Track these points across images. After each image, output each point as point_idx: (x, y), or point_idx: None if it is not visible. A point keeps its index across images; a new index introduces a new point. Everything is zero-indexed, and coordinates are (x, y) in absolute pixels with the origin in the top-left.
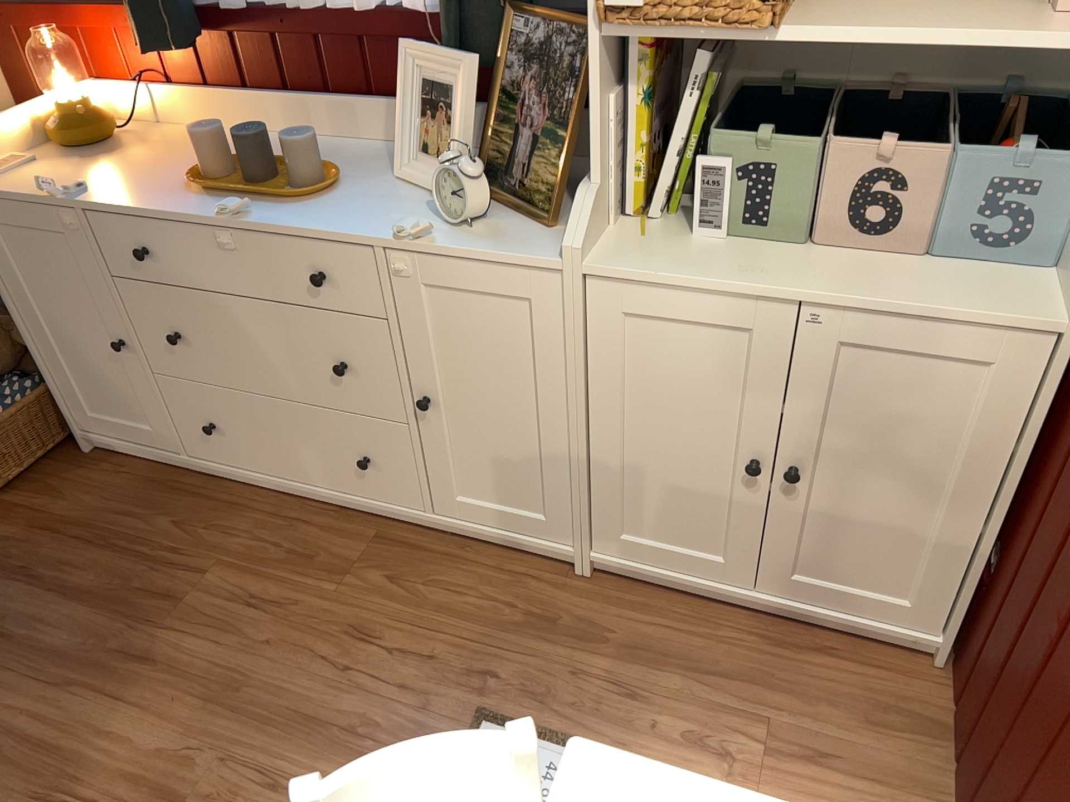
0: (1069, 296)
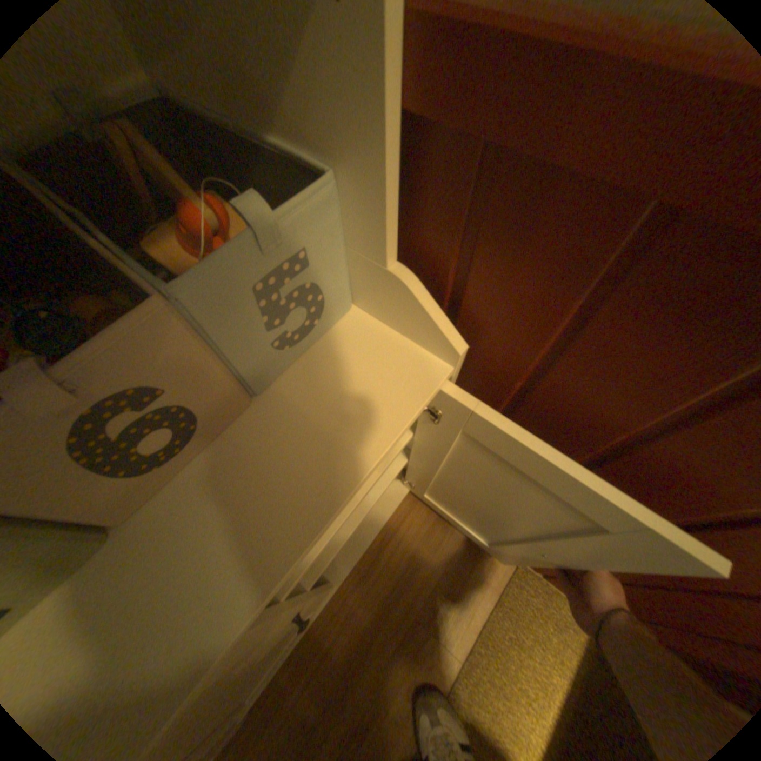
0: (419, 338)
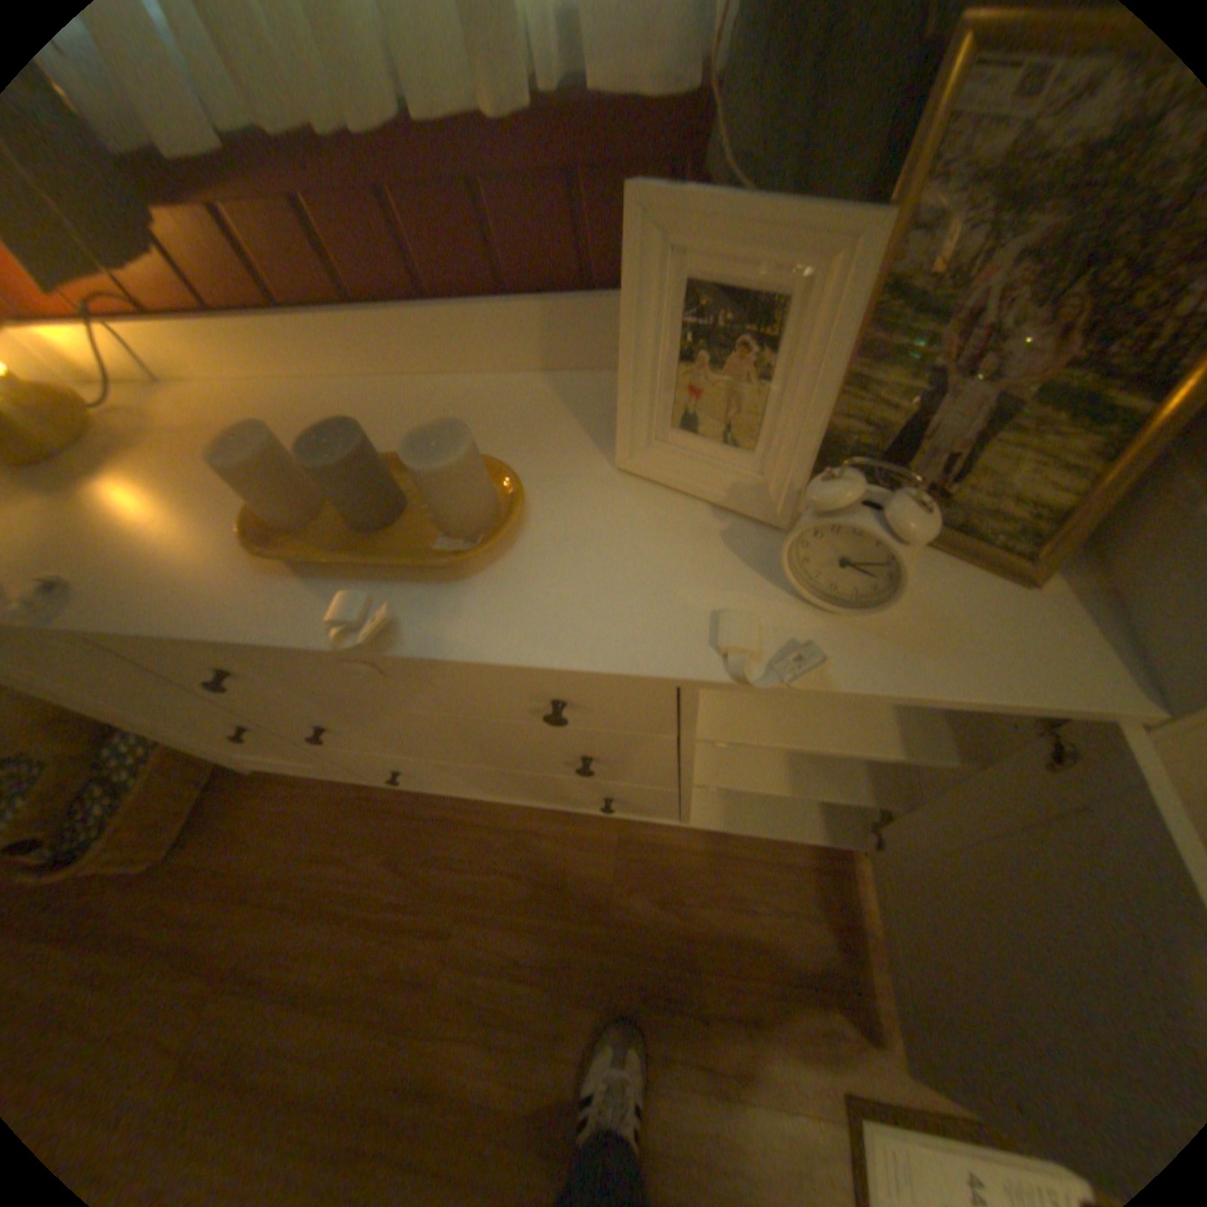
0: None
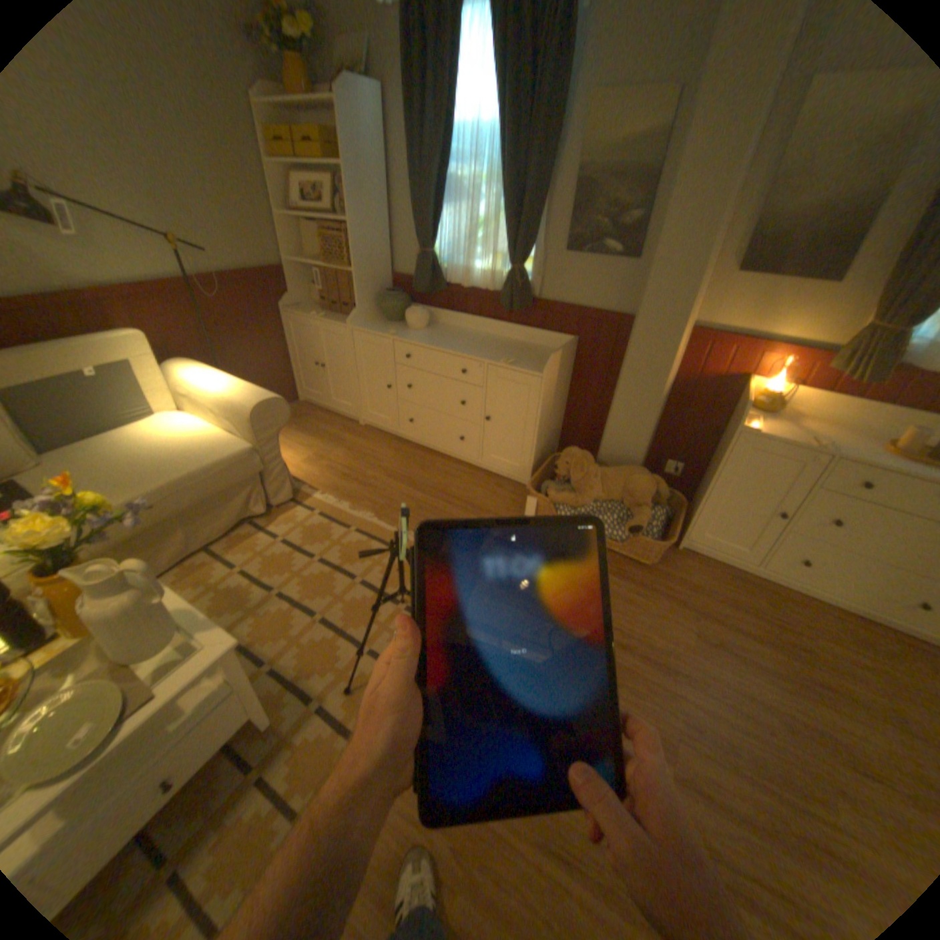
0: None
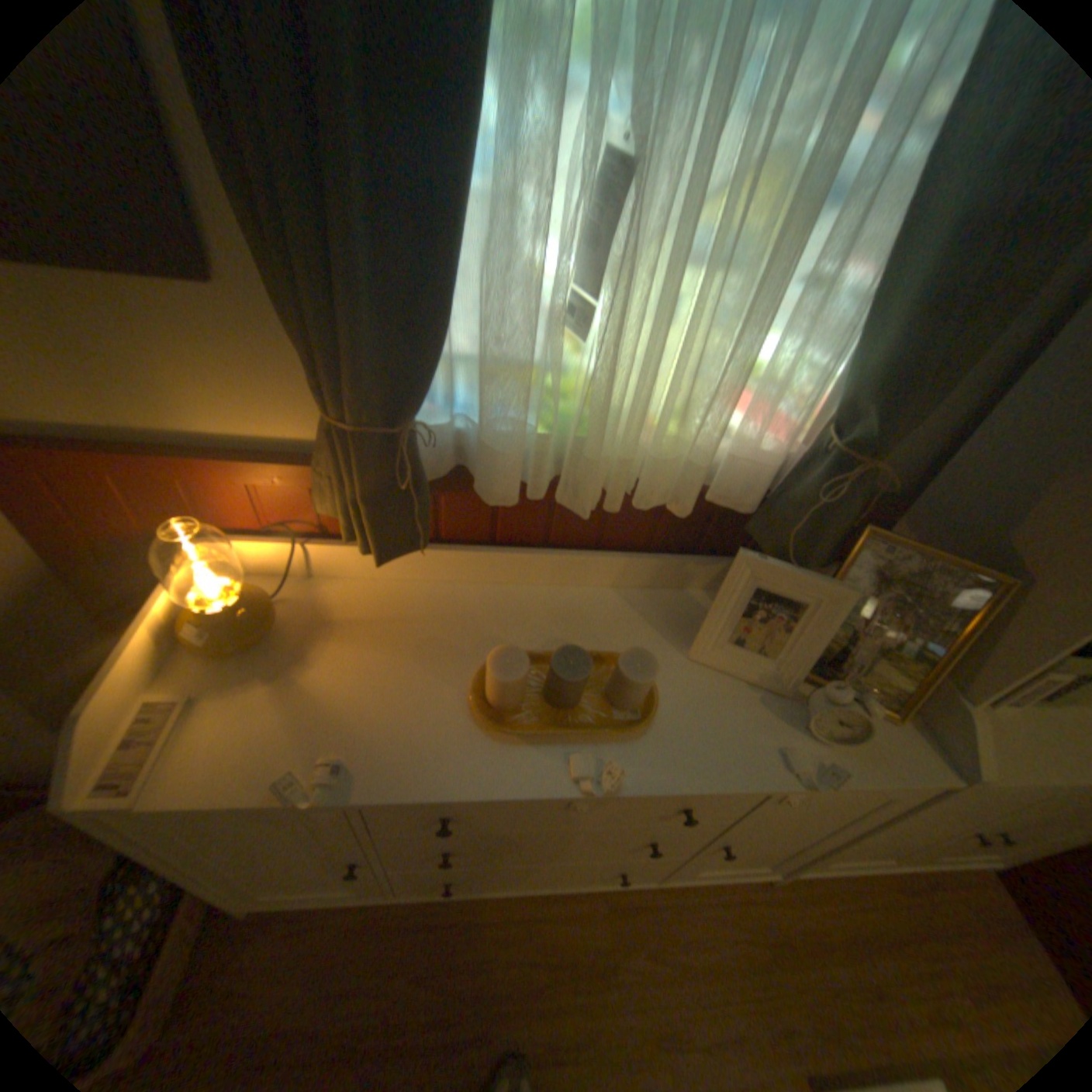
0: None
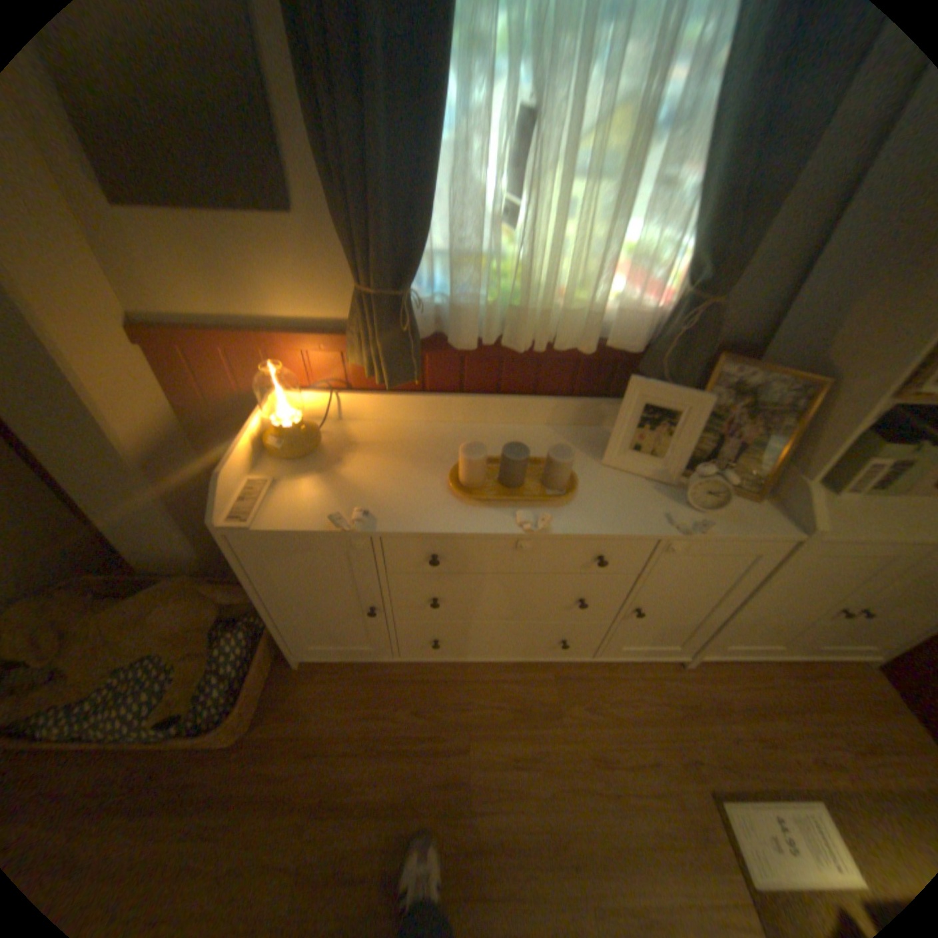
0: None
